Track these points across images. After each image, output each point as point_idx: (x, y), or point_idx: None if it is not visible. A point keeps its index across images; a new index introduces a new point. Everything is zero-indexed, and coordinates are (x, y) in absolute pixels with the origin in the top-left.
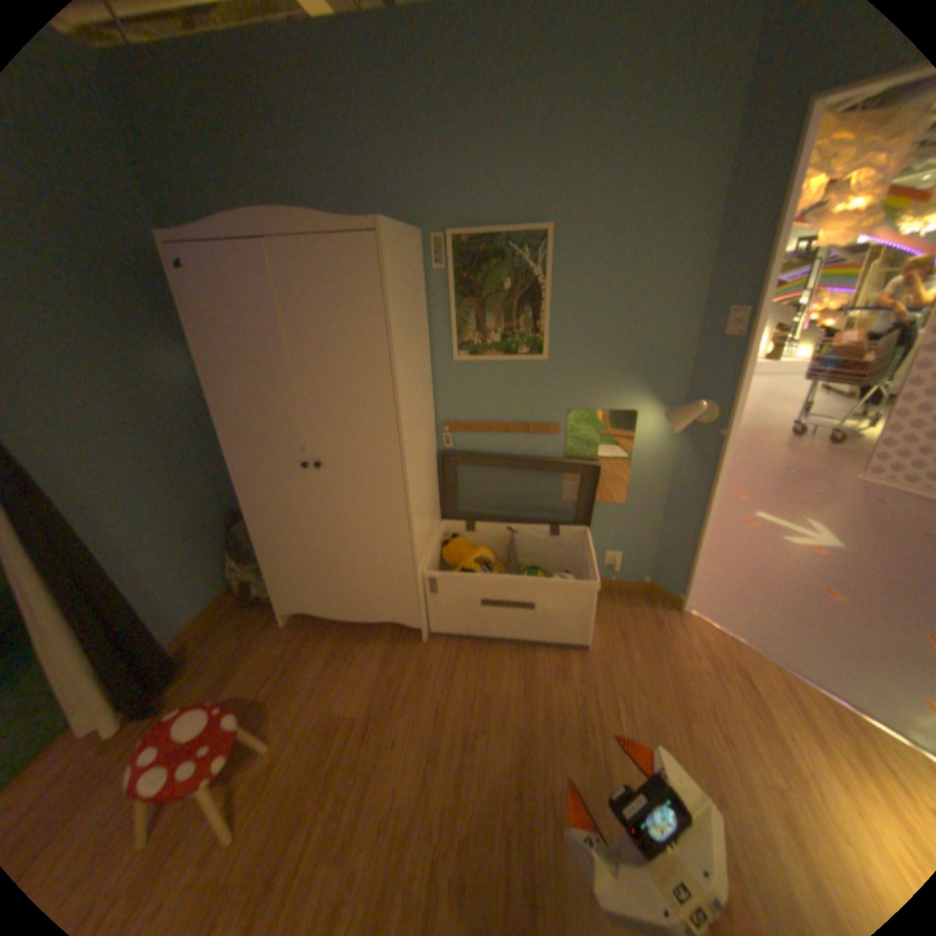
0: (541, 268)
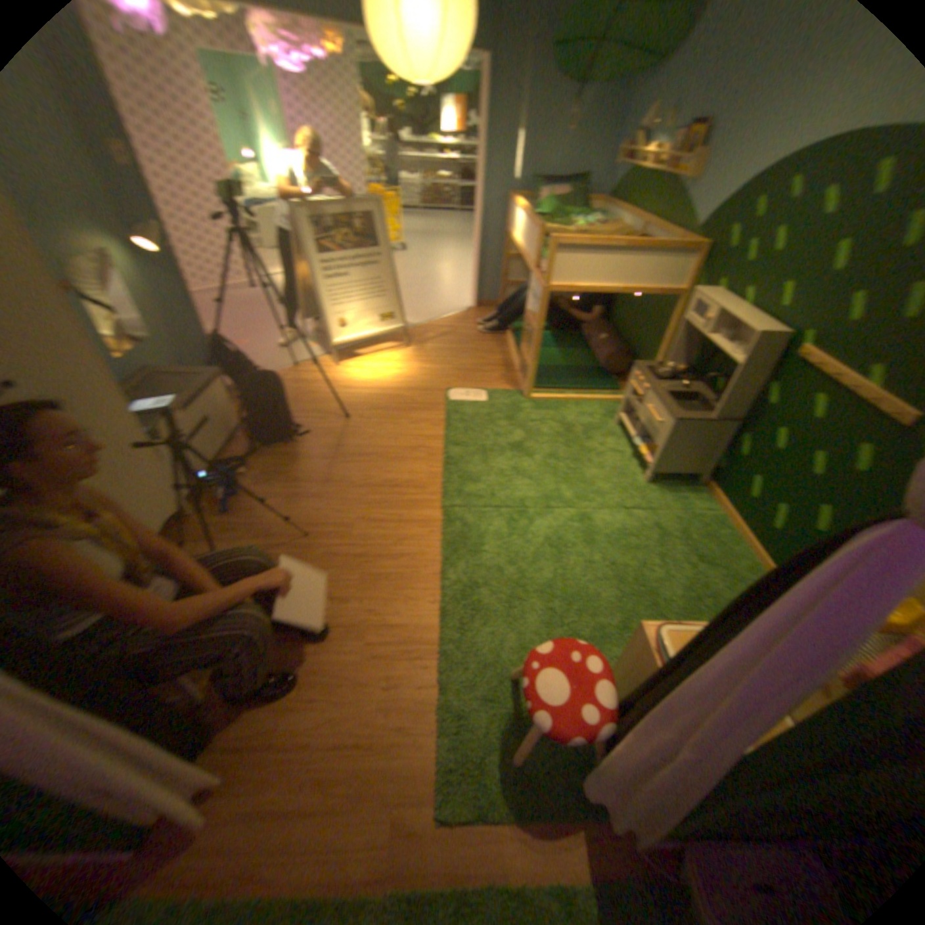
0: None
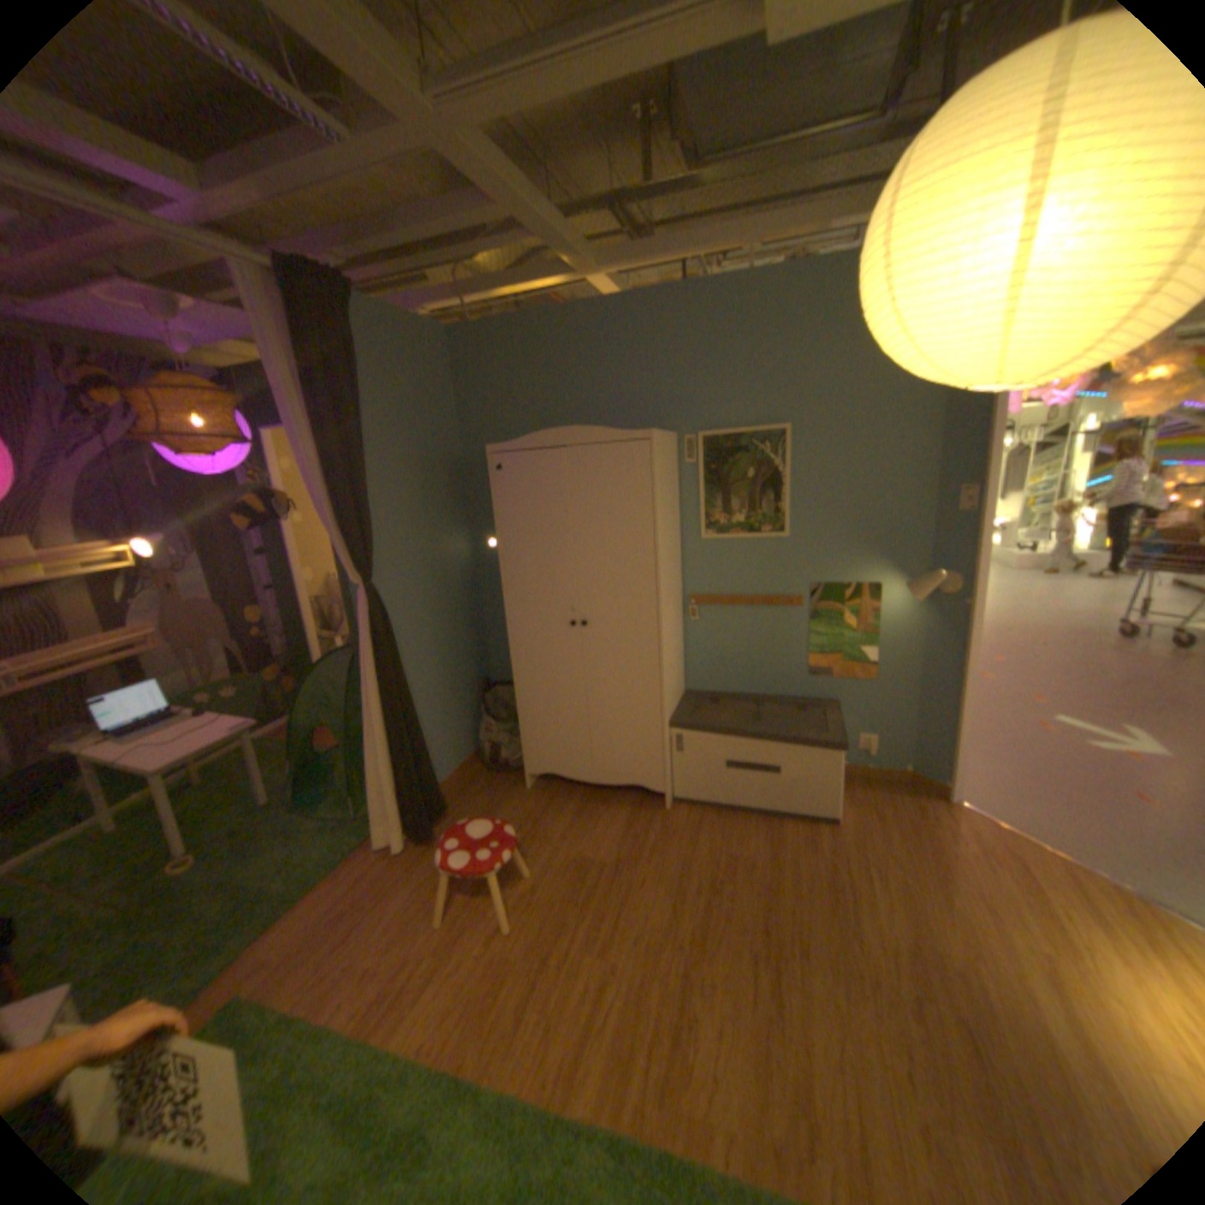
0: (780, 459)
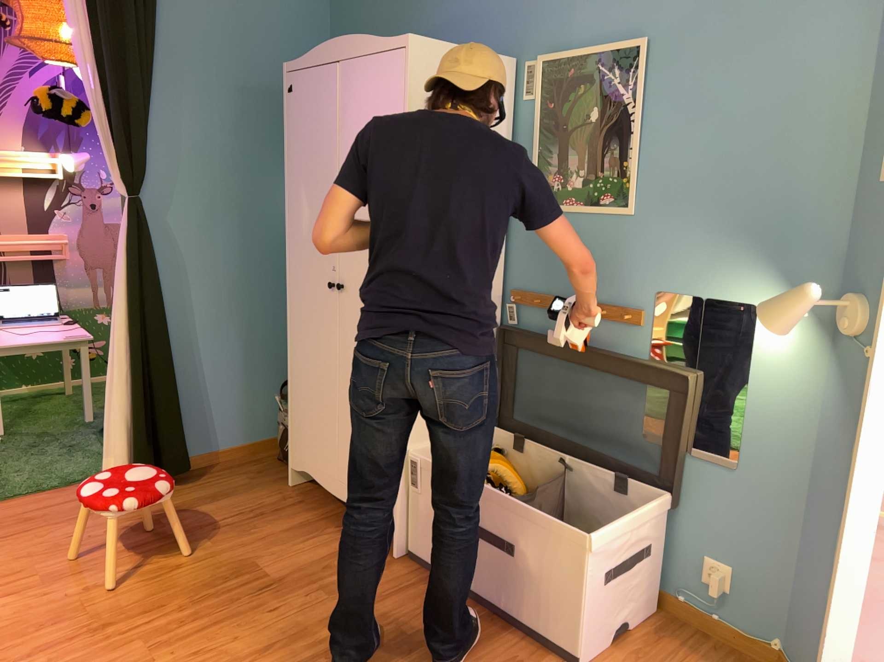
0: (631, 94)
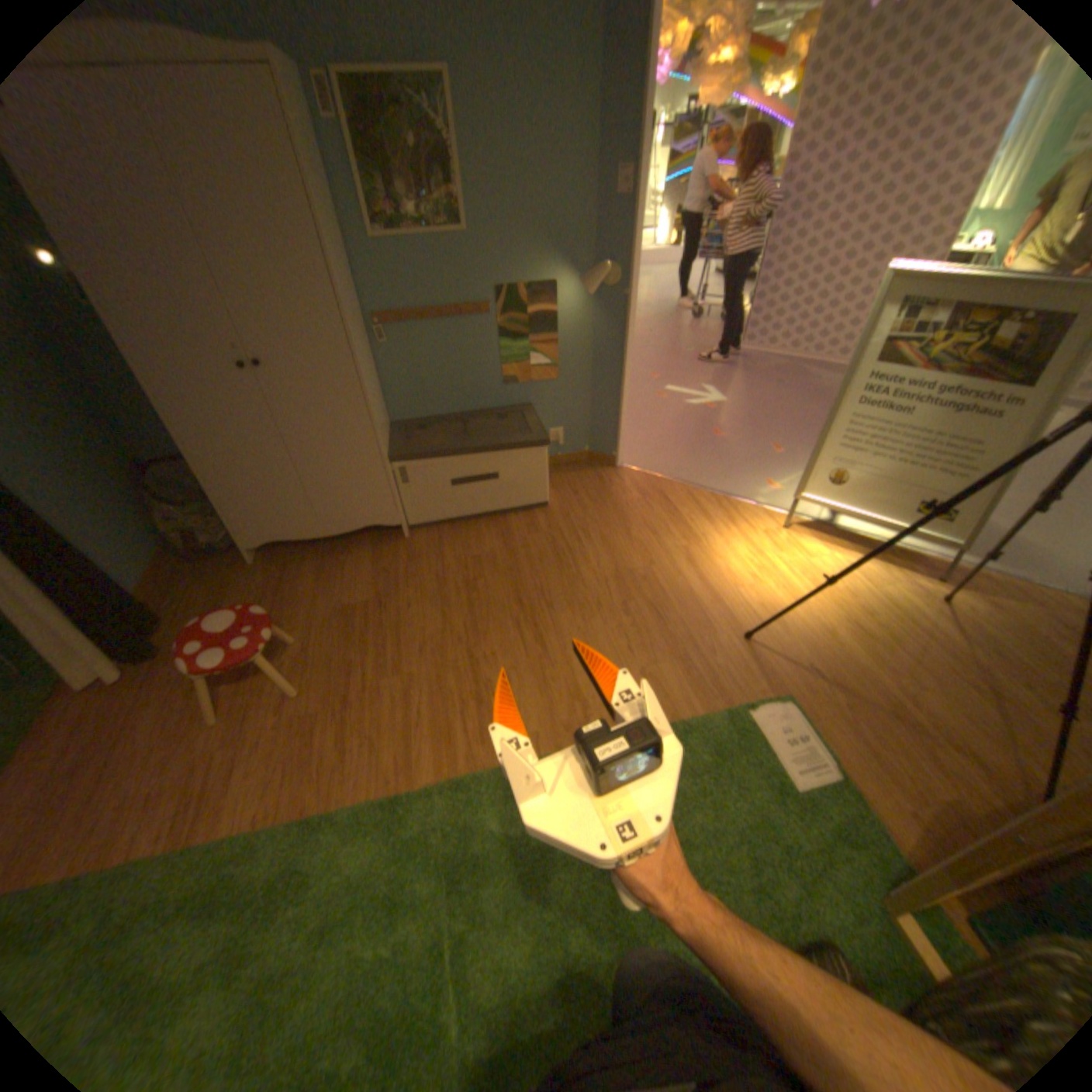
0: (441, 121)
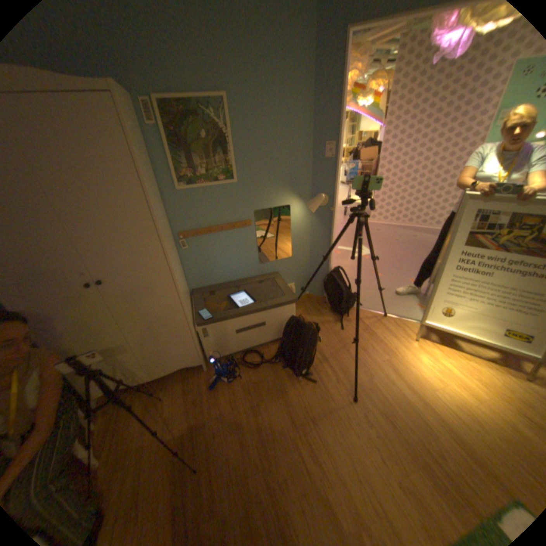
0: (223, 123)
